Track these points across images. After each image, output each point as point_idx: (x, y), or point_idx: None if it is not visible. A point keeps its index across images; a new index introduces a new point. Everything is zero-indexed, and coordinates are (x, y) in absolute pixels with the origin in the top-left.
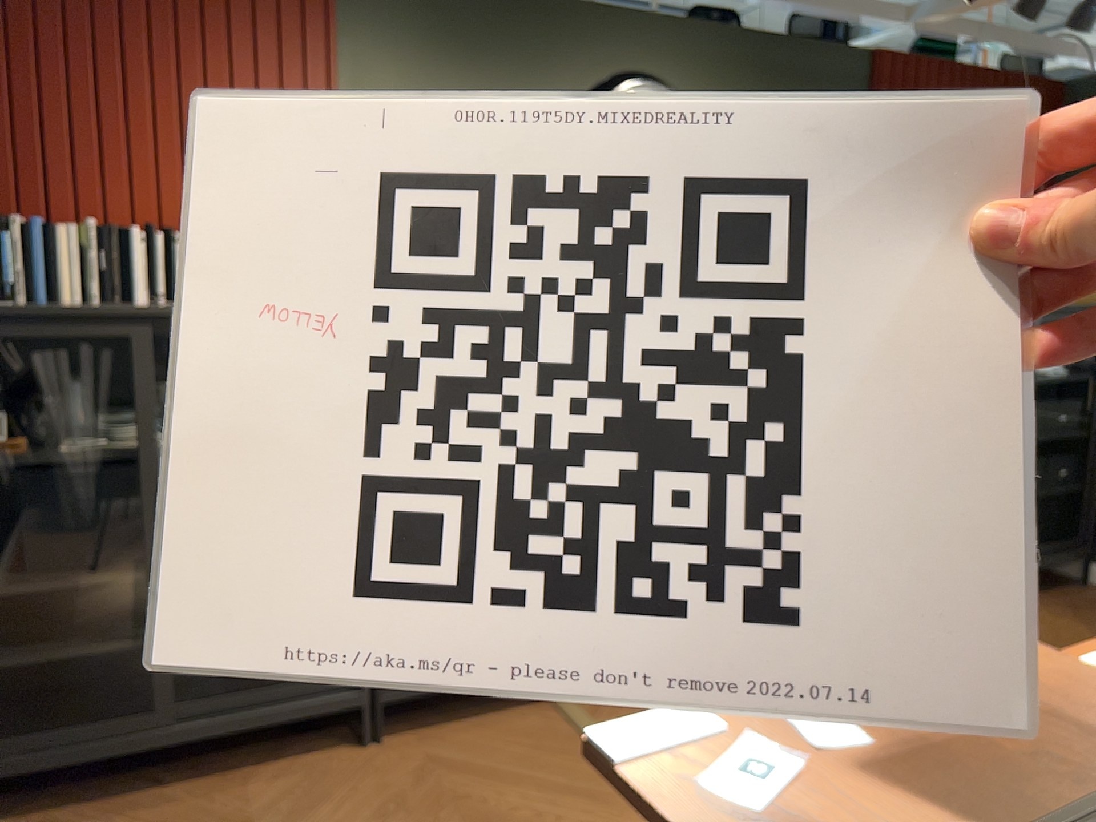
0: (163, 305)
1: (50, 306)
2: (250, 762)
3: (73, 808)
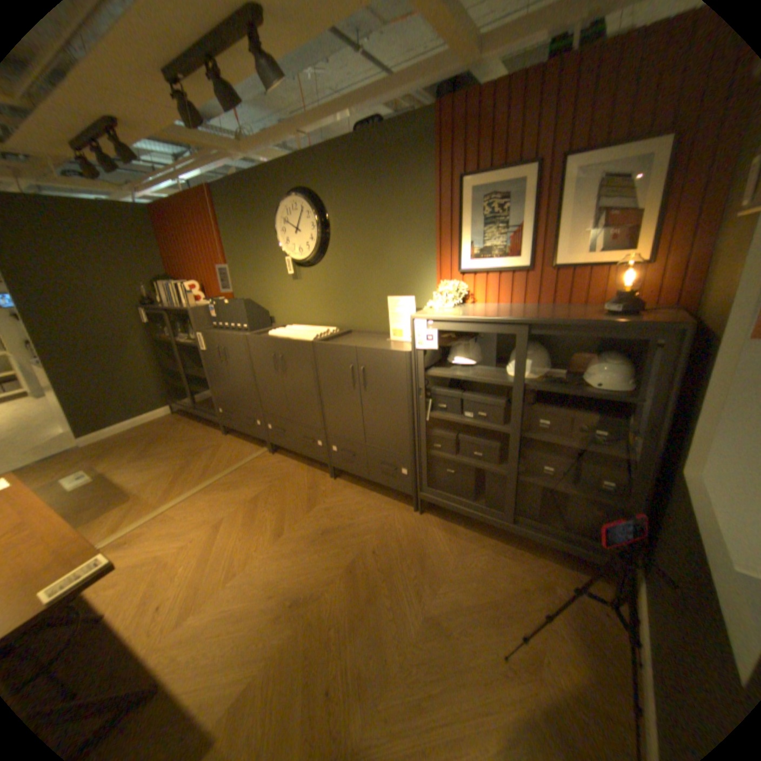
0: (186, 304)
1: (171, 304)
2: (212, 426)
3: (188, 419)
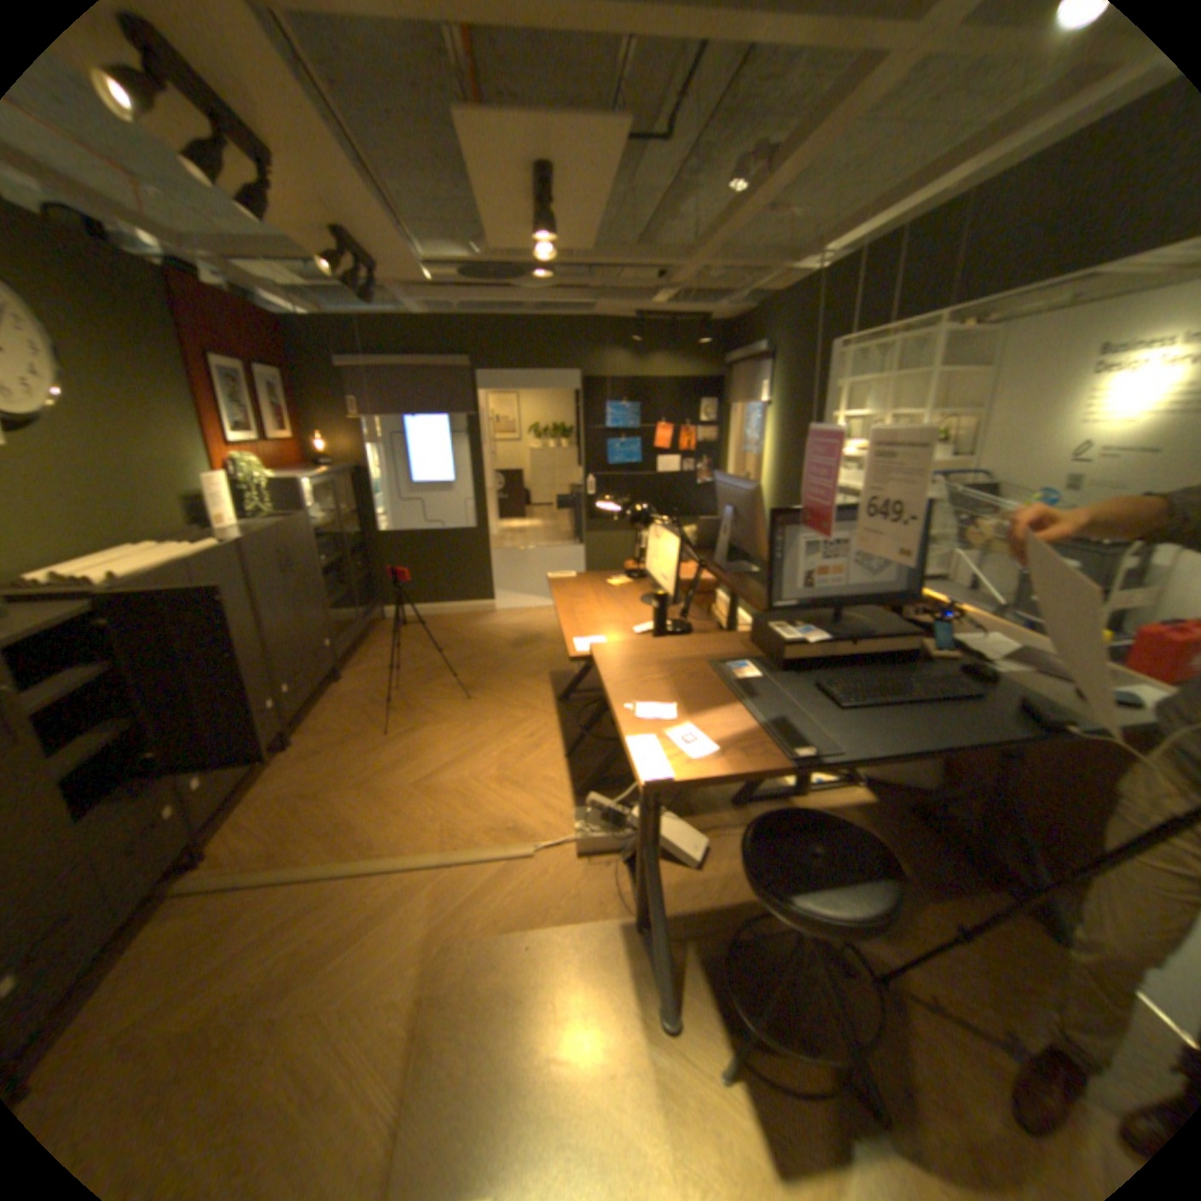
0: None
1: None
2: None
3: None
